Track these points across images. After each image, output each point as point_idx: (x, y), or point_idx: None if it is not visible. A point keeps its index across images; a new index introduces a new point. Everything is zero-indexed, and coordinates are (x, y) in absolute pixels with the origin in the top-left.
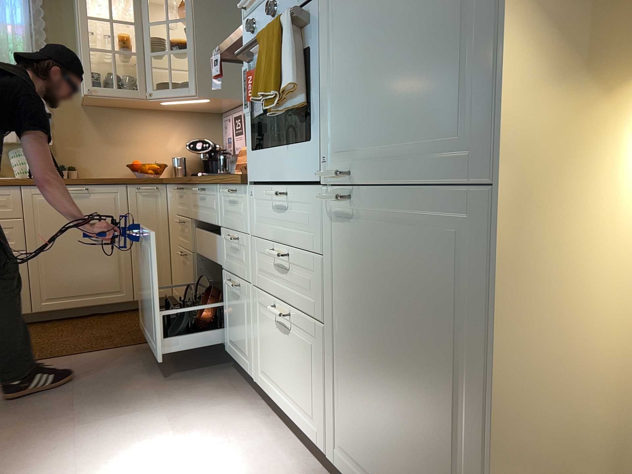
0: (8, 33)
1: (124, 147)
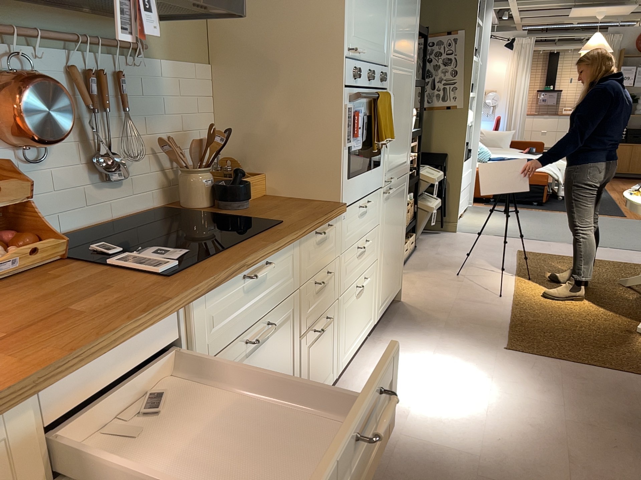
0: None
1: None
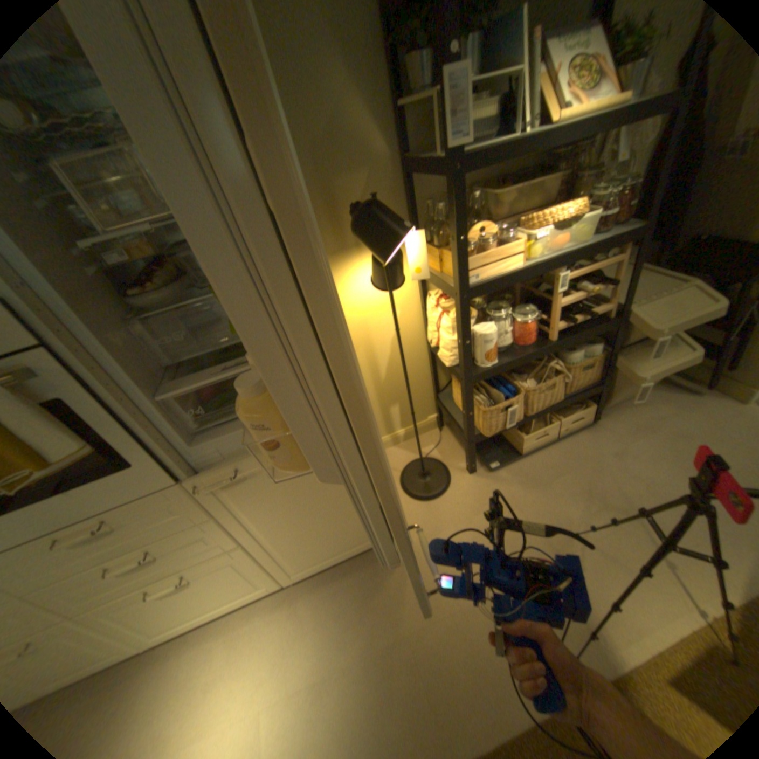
0: None
1: None
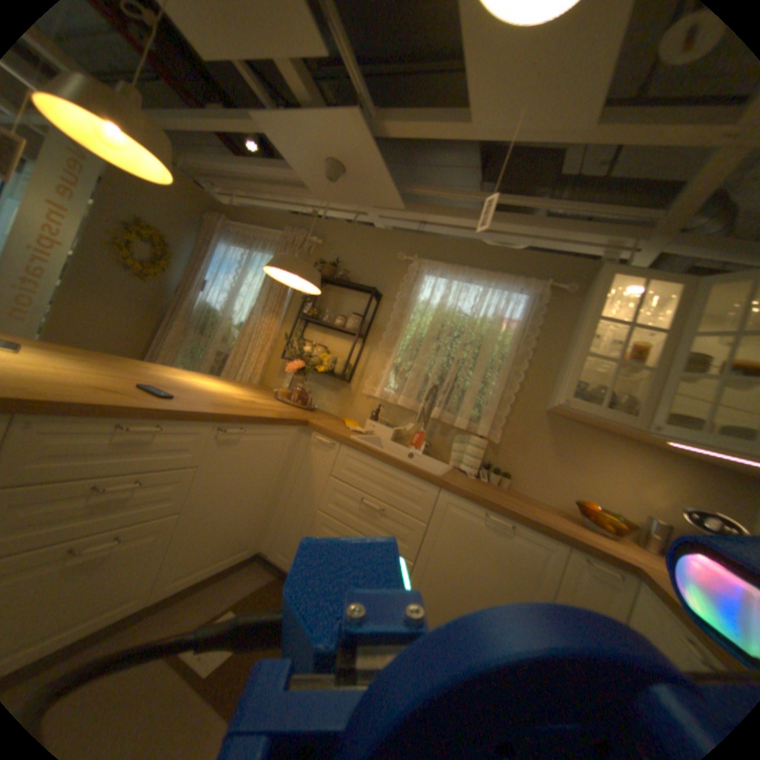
0: (502, 327)
1: (580, 476)
